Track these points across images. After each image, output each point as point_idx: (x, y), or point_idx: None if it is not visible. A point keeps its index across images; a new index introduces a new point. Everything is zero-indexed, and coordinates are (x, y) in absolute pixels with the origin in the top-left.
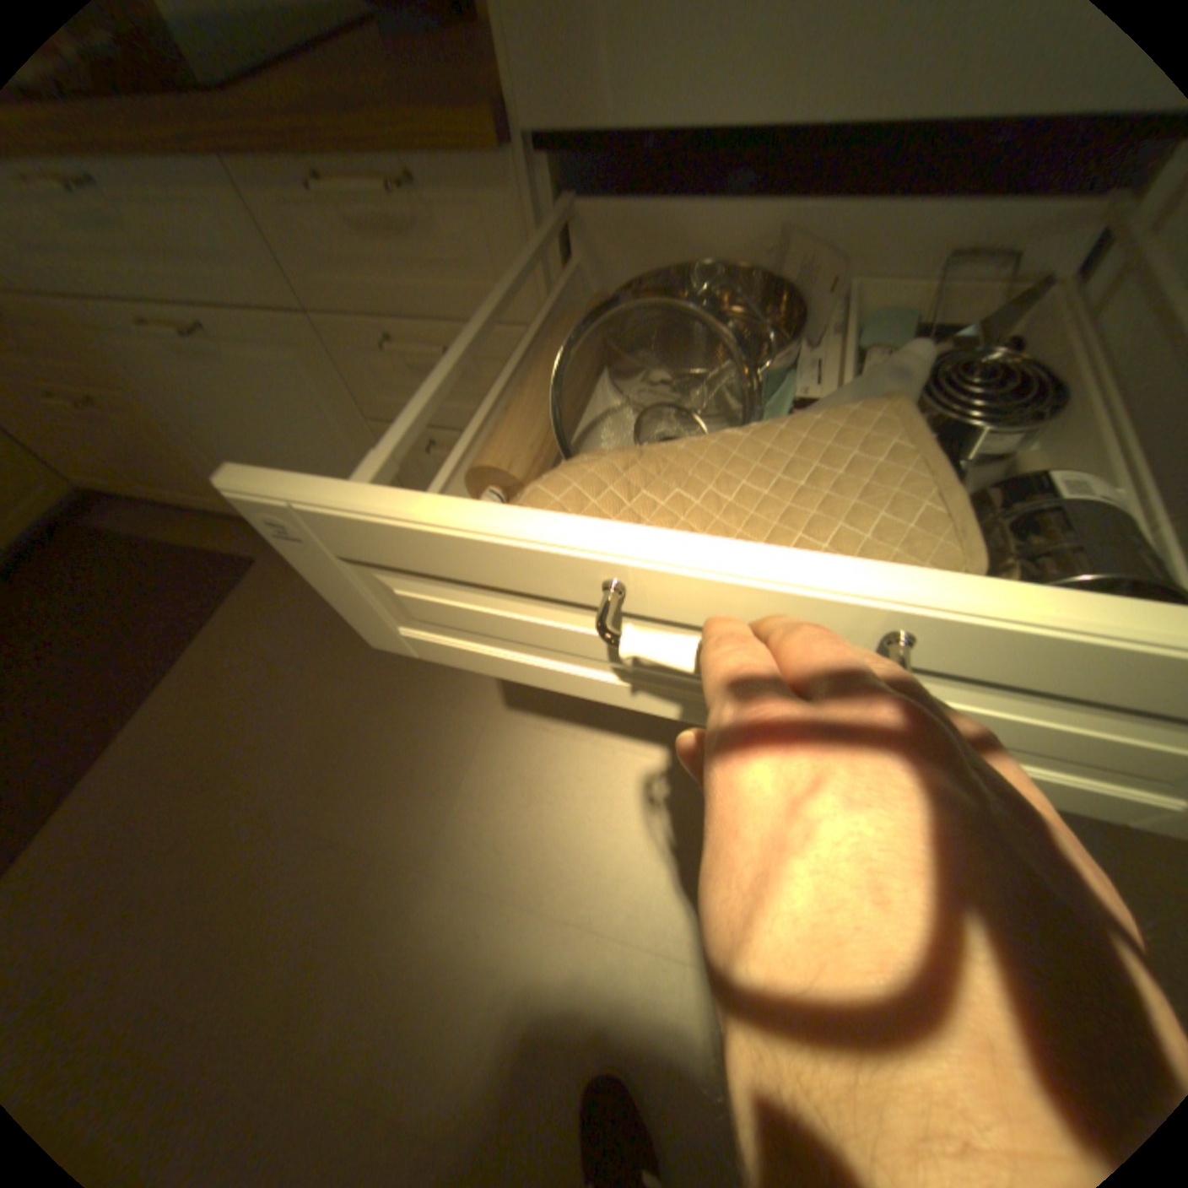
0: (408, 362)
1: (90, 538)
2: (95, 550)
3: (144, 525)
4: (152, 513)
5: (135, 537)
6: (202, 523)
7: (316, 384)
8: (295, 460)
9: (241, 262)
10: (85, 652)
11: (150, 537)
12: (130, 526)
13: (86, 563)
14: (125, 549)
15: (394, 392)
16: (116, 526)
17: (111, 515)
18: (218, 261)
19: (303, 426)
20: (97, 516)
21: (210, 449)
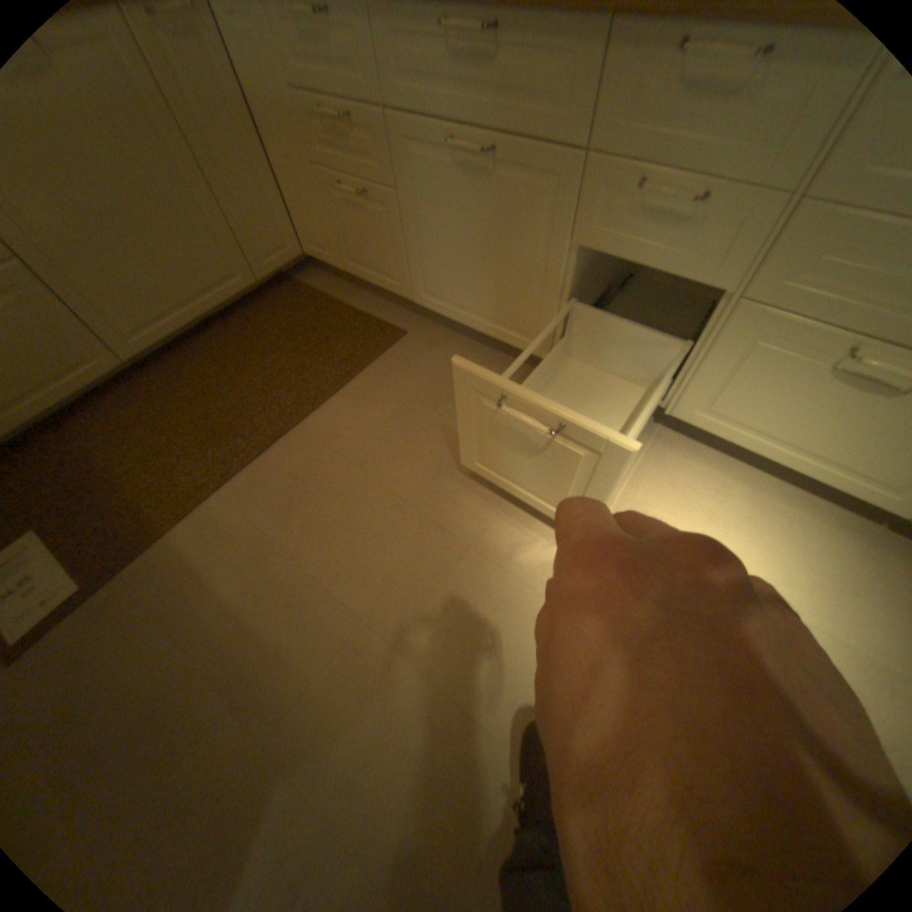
0: (649, 199)
1: (300, 286)
2: (303, 295)
3: (334, 288)
4: (340, 282)
5: (328, 294)
6: (372, 297)
7: (552, 205)
8: (488, 261)
9: (567, 98)
10: (292, 356)
11: (338, 296)
12: (325, 286)
13: (296, 301)
14: (321, 299)
15: (614, 222)
16: (316, 284)
17: (314, 276)
18: (548, 95)
19: (516, 236)
20: (305, 274)
21: (427, 240)
